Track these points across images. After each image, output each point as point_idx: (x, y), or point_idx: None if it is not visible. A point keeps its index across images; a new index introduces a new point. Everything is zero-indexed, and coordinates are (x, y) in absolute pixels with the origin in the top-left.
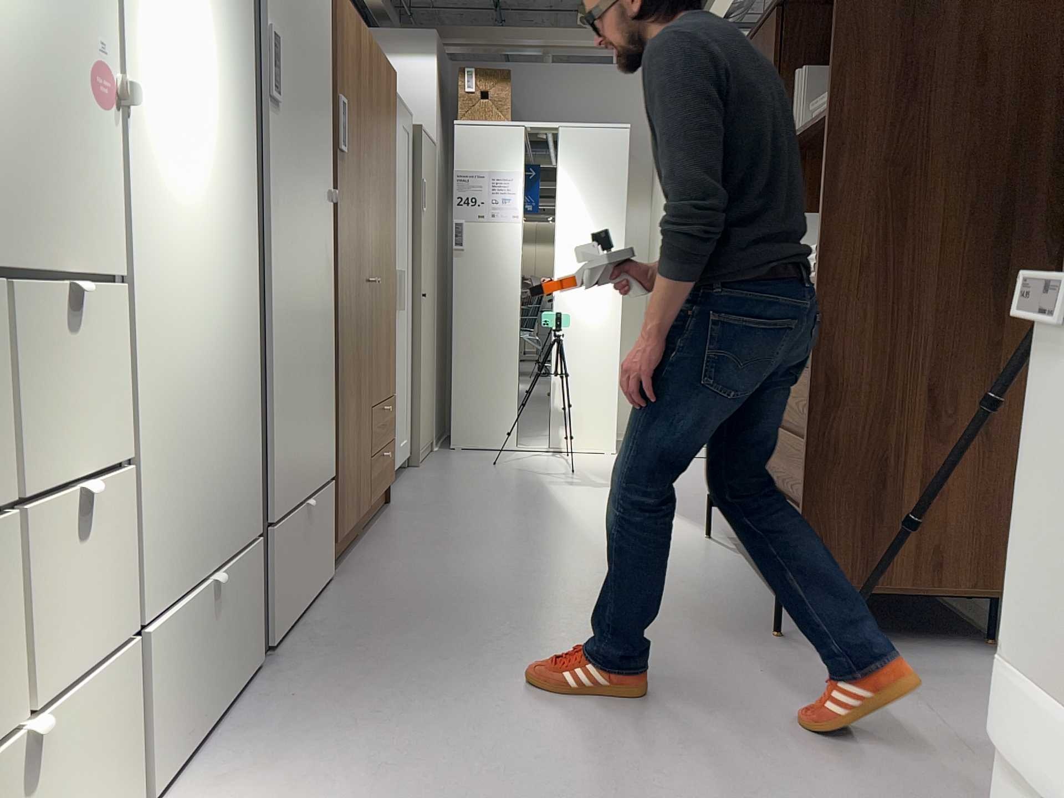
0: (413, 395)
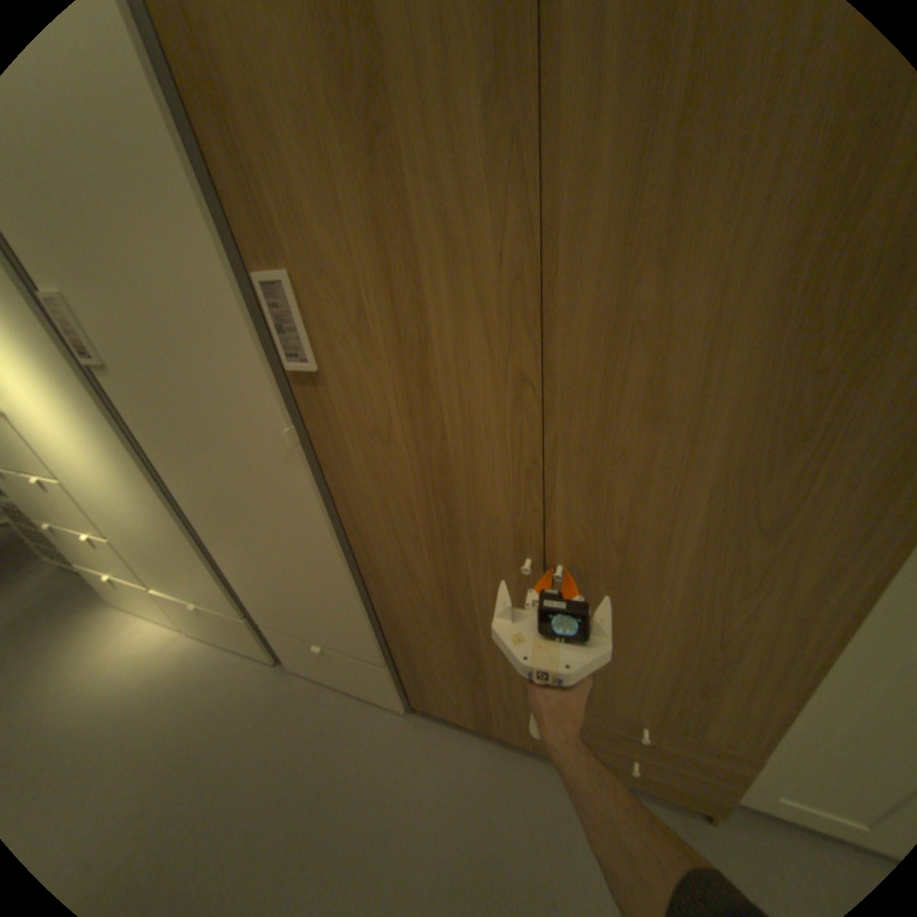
0: None
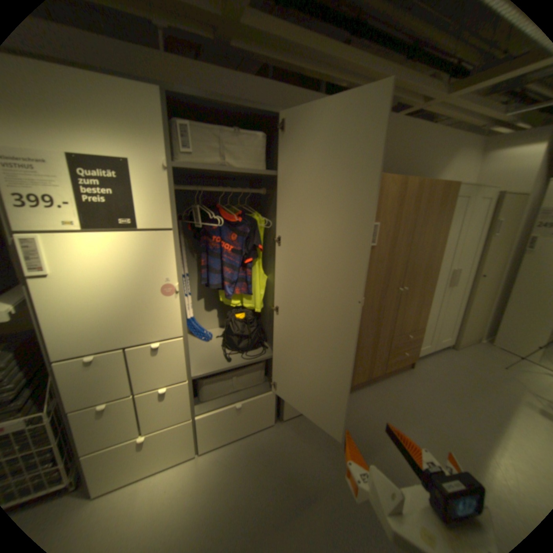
0: (464, 320)
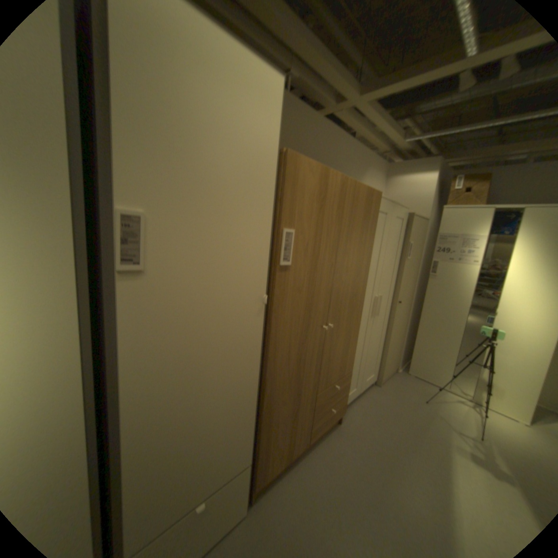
0: (384, 351)
